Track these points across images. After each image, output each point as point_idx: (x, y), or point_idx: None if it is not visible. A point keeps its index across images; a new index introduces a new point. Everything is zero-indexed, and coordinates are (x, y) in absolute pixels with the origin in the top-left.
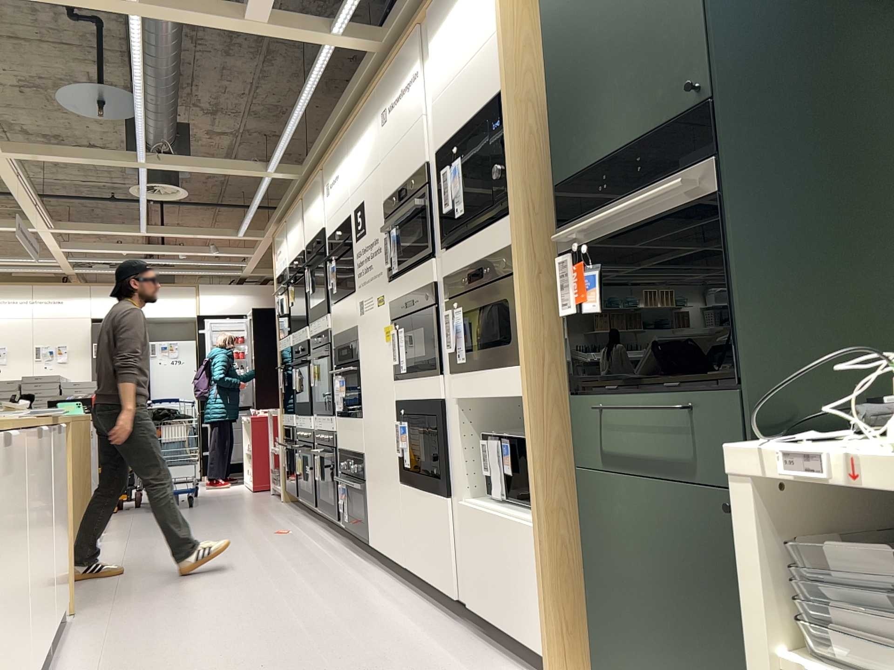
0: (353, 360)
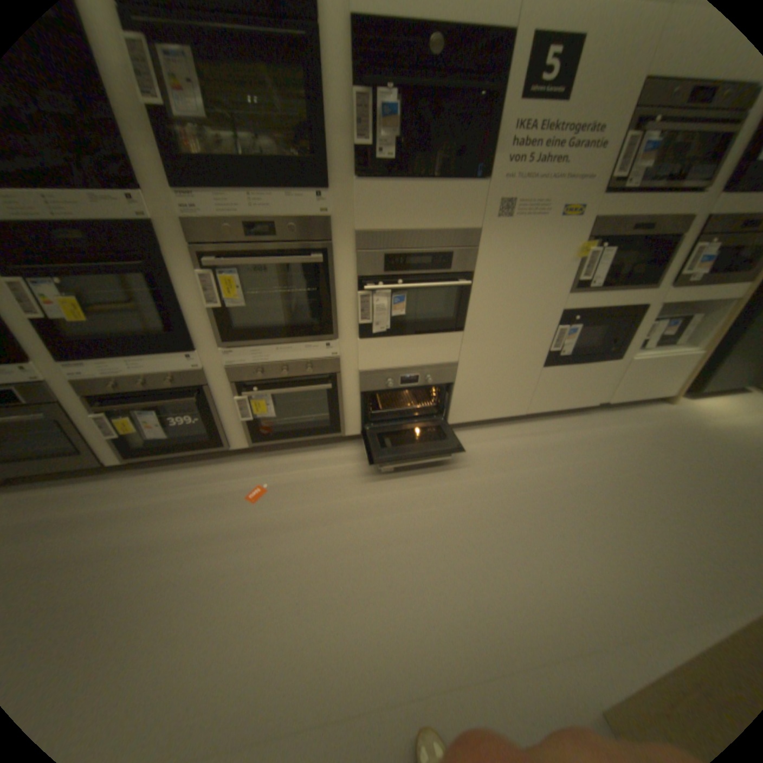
0: (452, 271)
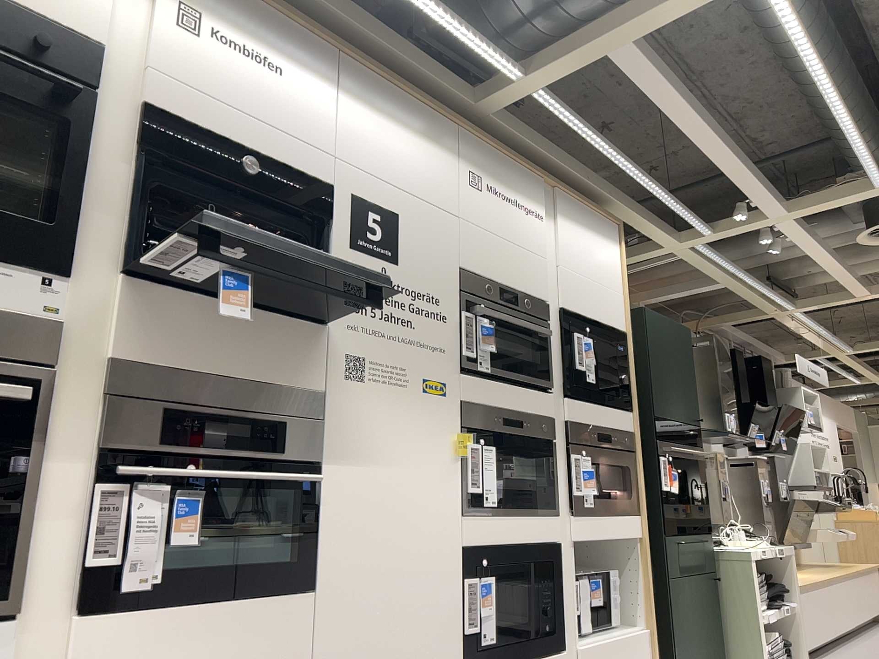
0: (285, 459)
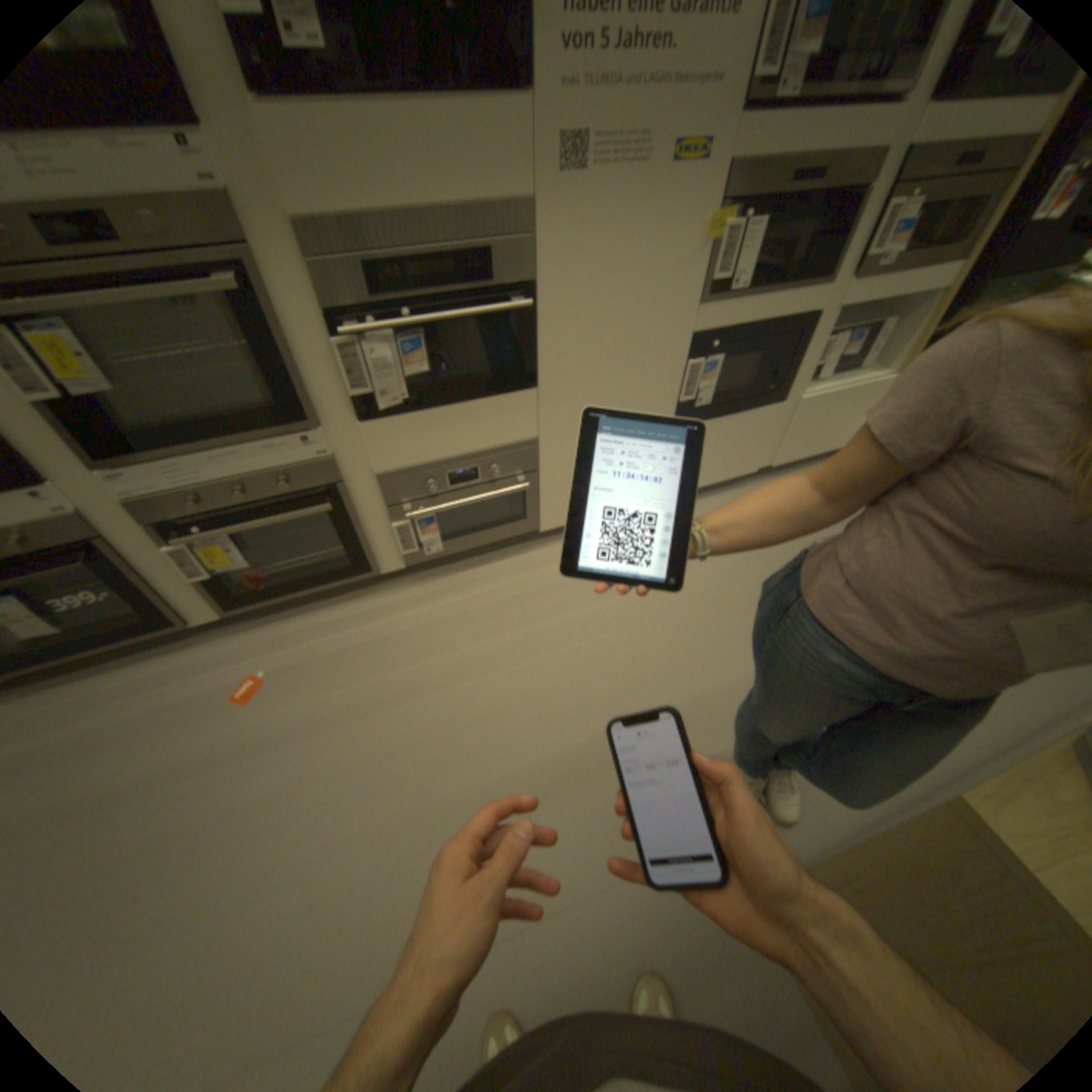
0: (496, 283)
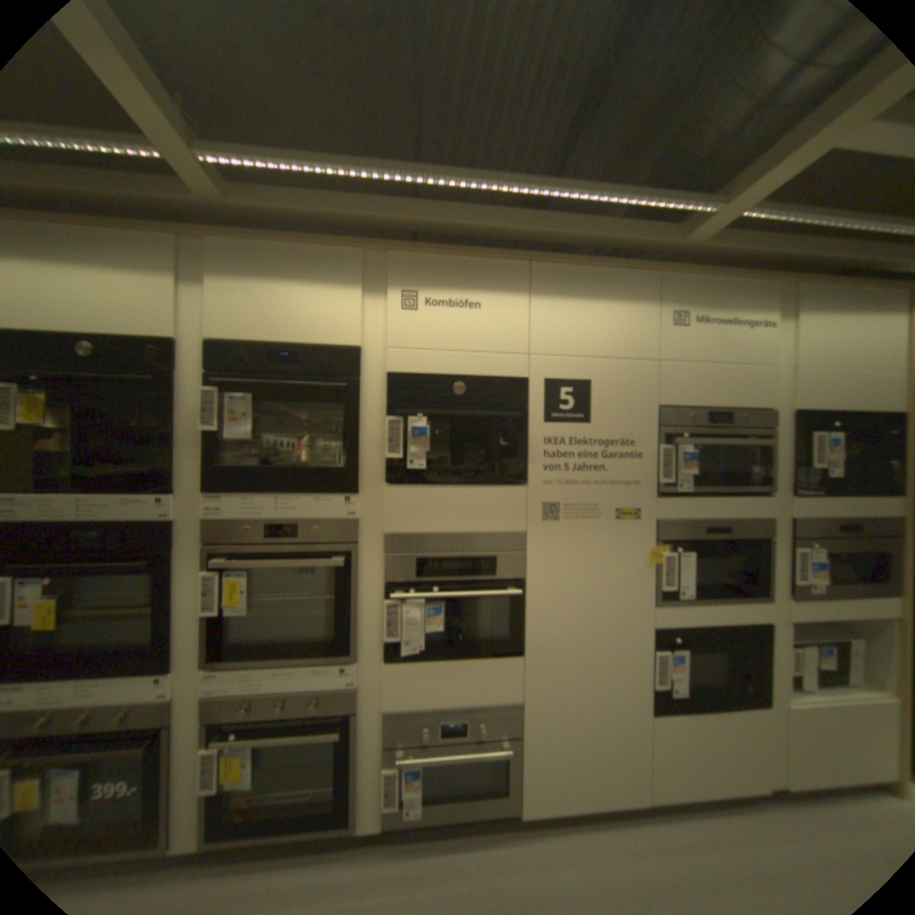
0: (498, 578)
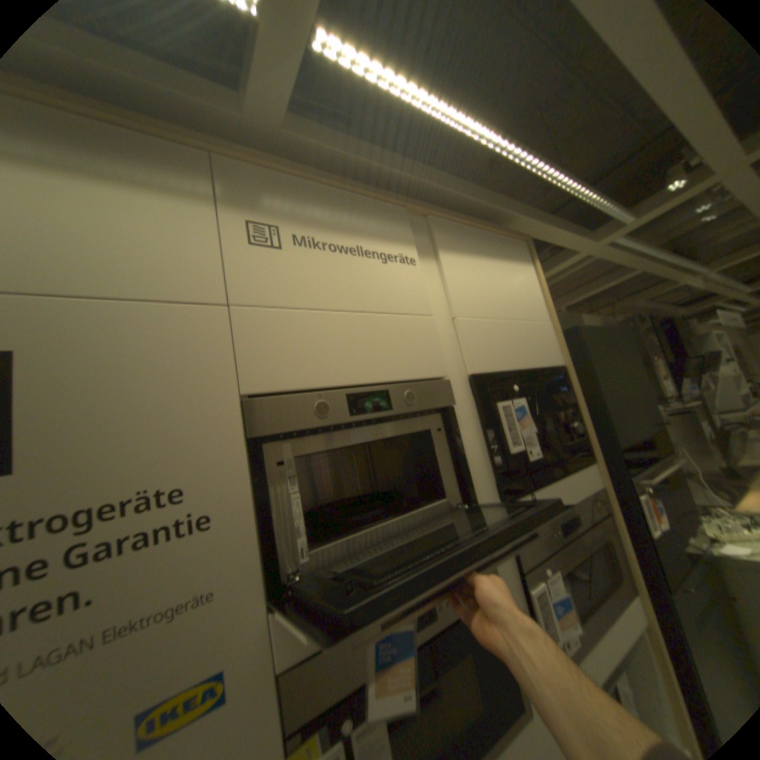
0: None
